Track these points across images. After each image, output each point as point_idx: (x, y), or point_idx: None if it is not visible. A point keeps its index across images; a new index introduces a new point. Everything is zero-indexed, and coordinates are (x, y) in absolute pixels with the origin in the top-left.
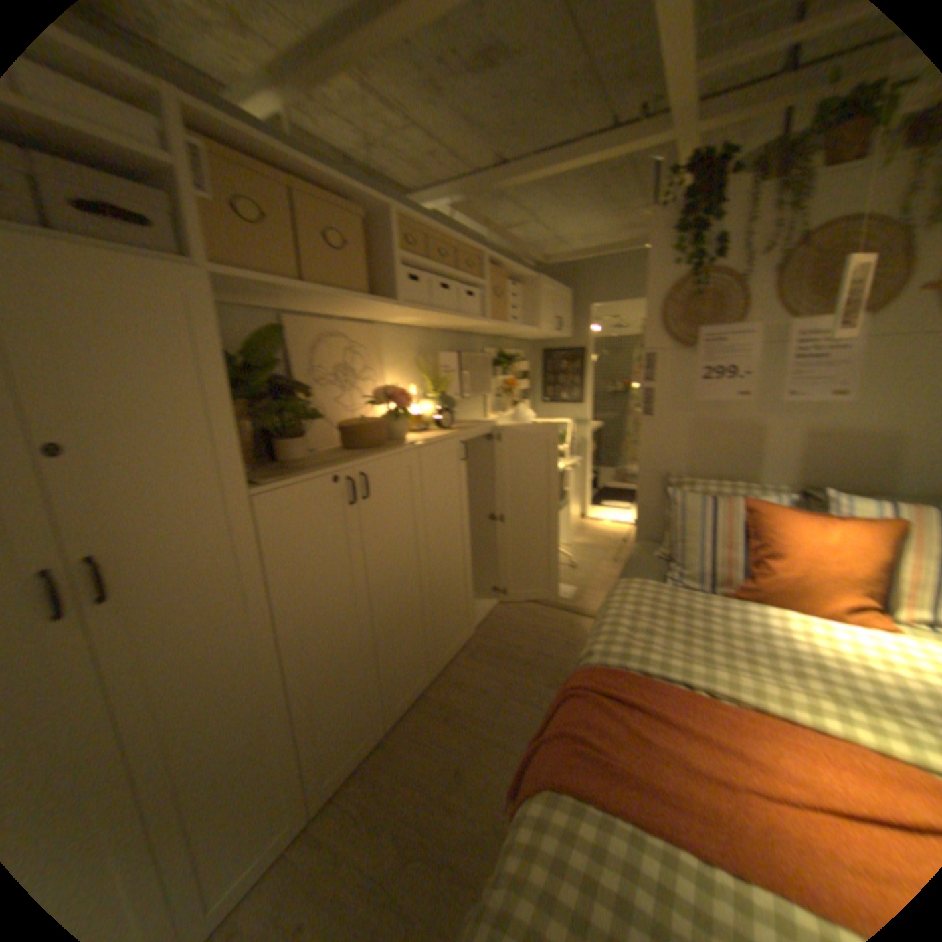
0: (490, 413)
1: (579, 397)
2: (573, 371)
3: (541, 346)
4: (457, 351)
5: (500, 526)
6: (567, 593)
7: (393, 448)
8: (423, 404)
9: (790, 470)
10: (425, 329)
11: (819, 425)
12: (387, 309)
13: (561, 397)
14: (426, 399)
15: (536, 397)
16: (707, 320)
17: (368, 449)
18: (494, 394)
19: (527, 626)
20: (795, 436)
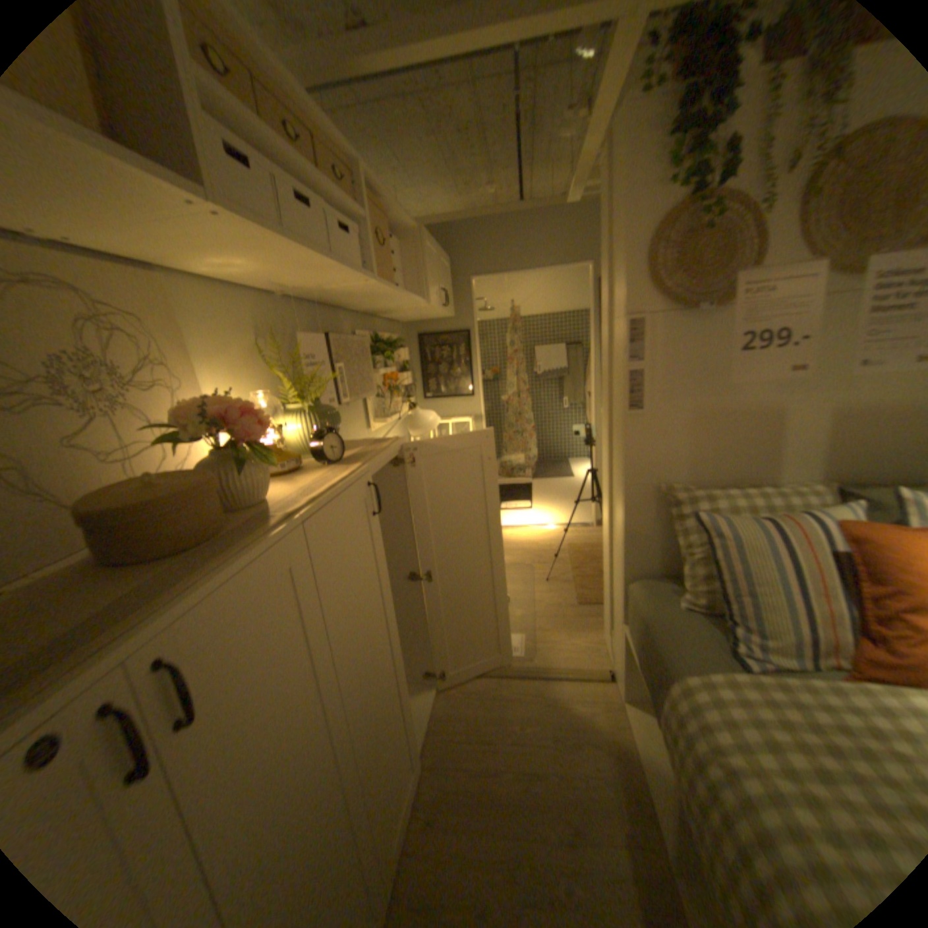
0: (372, 419)
1: (467, 388)
2: (456, 358)
3: (414, 329)
4: (318, 331)
5: (425, 586)
6: (515, 645)
7: (242, 542)
8: (280, 421)
9: (813, 462)
10: (262, 292)
11: (847, 403)
12: (175, 211)
13: (446, 390)
14: (285, 411)
15: (415, 392)
16: (712, 267)
17: (172, 559)
18: (374, 392)
19: (488, 723)
20: (819, 419)
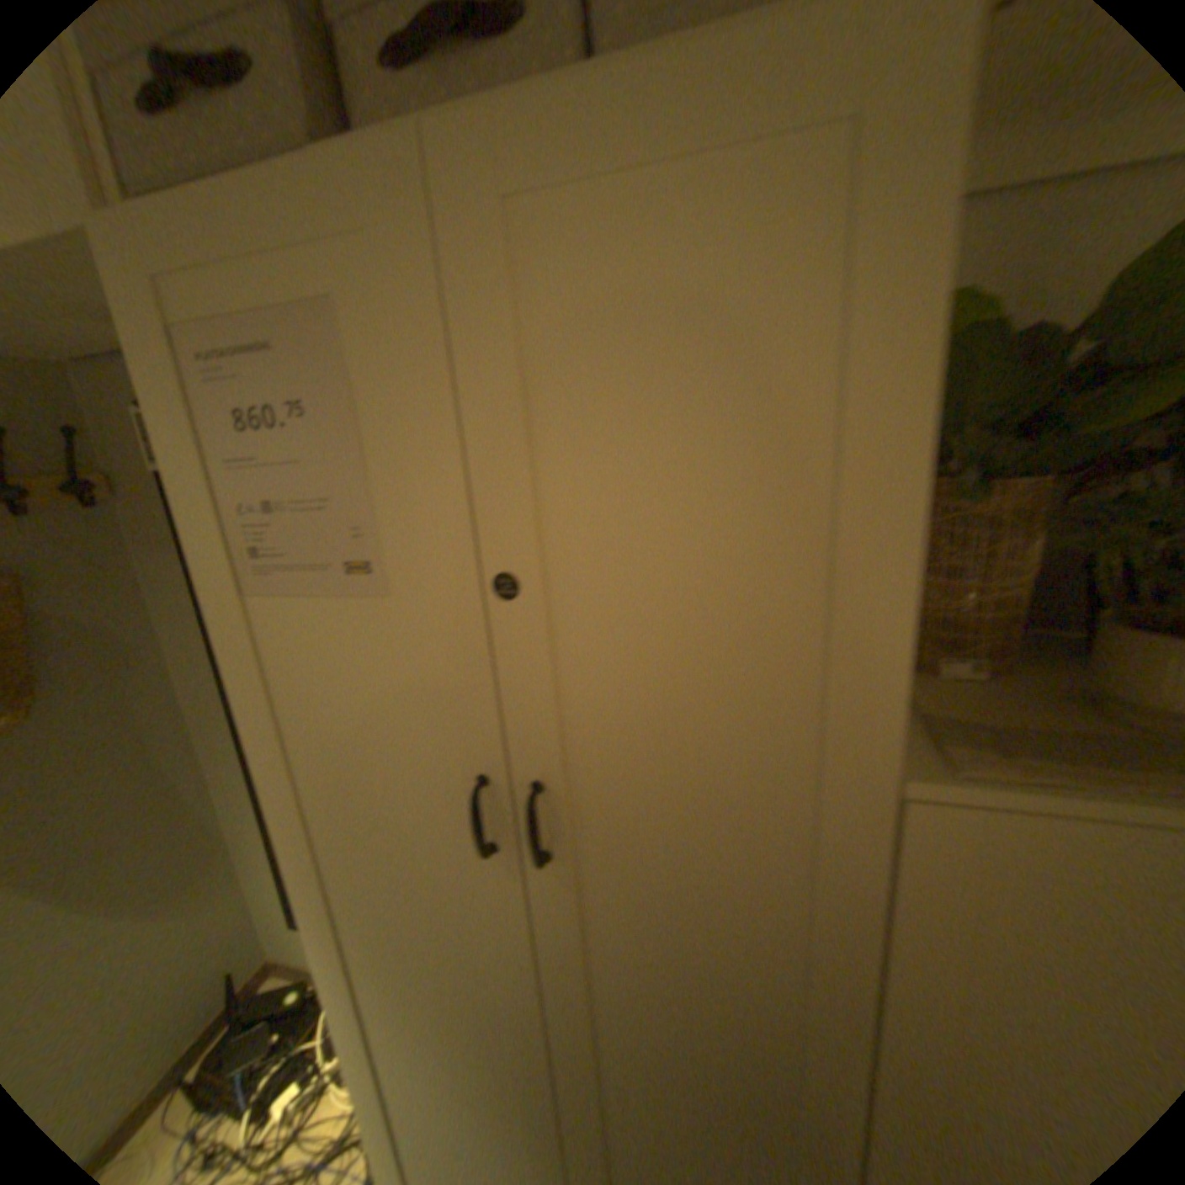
0: None
1: None
2: None
3: None
4: None
5: None
6: None
7: None
8: None
9: None
10: None
11: None
12: None
13: None
14: None
15: None
16: None
17: None
18: None
19: None
20: None
